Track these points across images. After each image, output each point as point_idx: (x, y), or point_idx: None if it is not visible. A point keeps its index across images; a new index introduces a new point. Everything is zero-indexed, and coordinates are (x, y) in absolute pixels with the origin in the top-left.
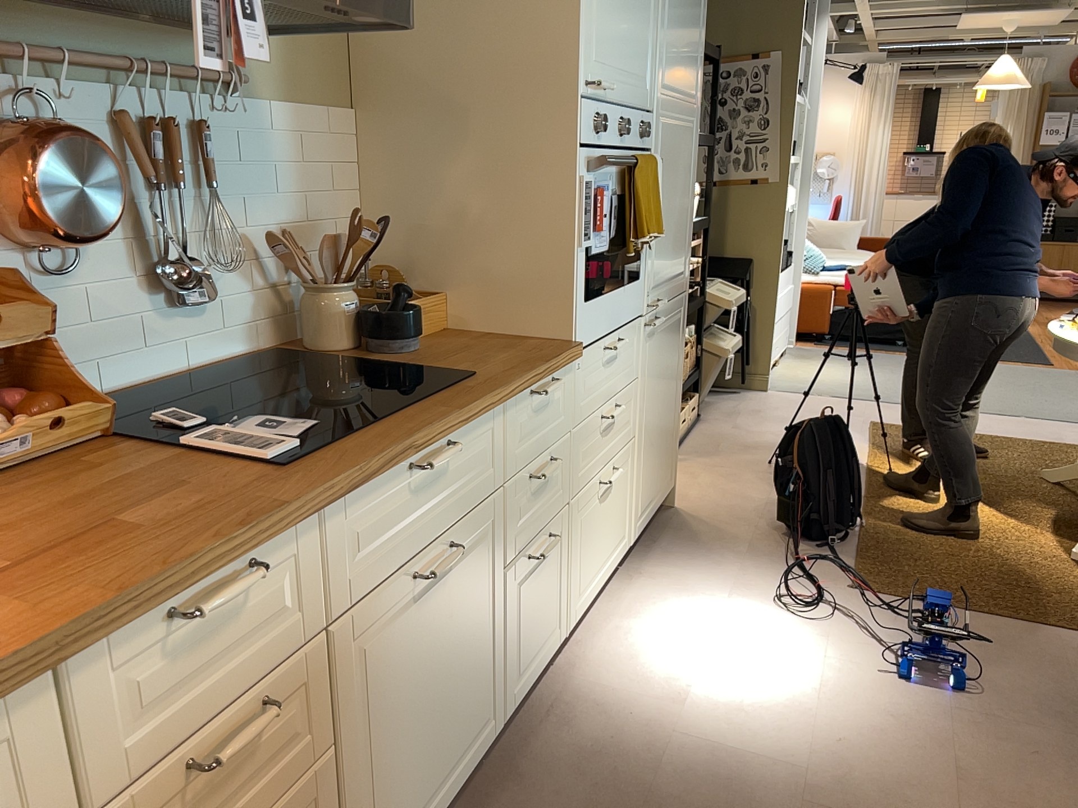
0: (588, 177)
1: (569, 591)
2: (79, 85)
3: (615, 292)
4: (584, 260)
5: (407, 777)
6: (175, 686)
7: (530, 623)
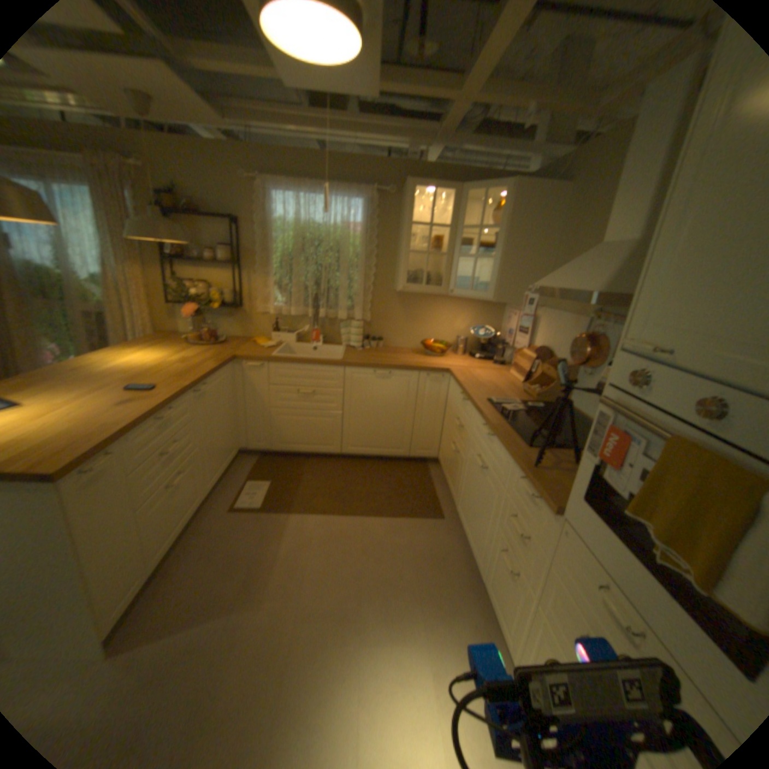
0: (612, 412)
1: (523, 655)
2: (619, 325)
3: (646, 574)
4: (593, 472)
5: (467, 506)
6: (461, 405)
7: (501, 587)
